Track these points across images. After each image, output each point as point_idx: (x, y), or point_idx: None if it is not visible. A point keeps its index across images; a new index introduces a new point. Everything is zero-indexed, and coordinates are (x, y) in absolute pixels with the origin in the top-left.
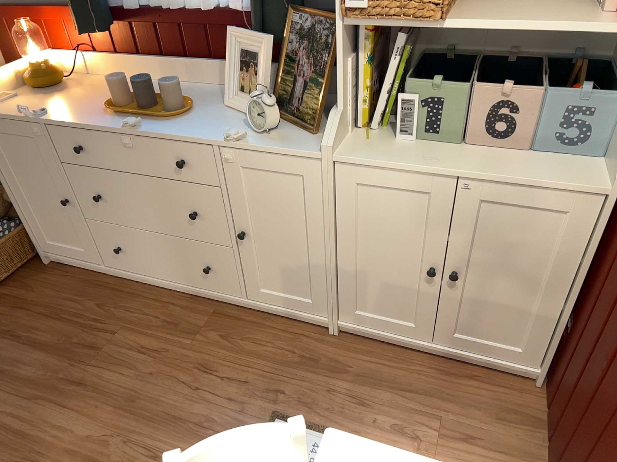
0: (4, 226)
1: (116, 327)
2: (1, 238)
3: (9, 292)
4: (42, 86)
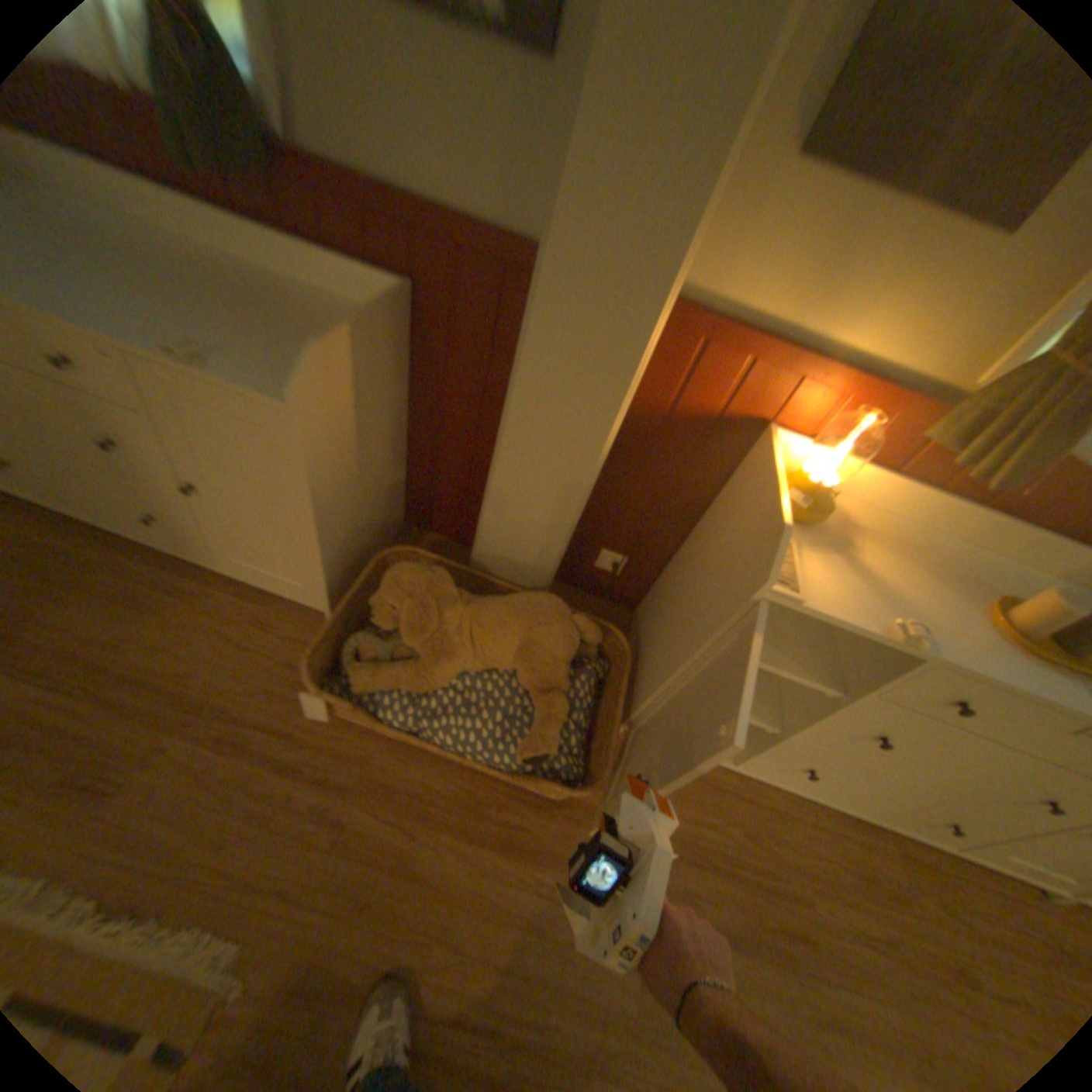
0: (577, 690)
1: (803, 896)
2: (580, 714)
3: (590, 806)
4: (817, 522)
